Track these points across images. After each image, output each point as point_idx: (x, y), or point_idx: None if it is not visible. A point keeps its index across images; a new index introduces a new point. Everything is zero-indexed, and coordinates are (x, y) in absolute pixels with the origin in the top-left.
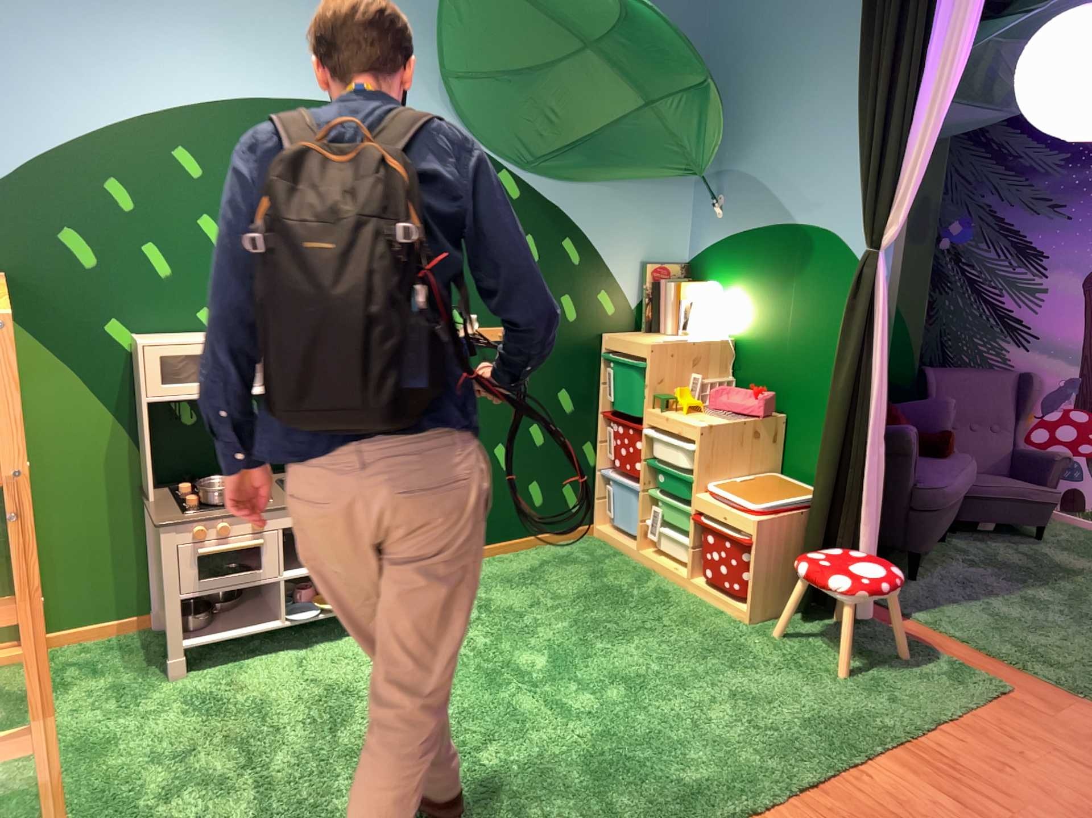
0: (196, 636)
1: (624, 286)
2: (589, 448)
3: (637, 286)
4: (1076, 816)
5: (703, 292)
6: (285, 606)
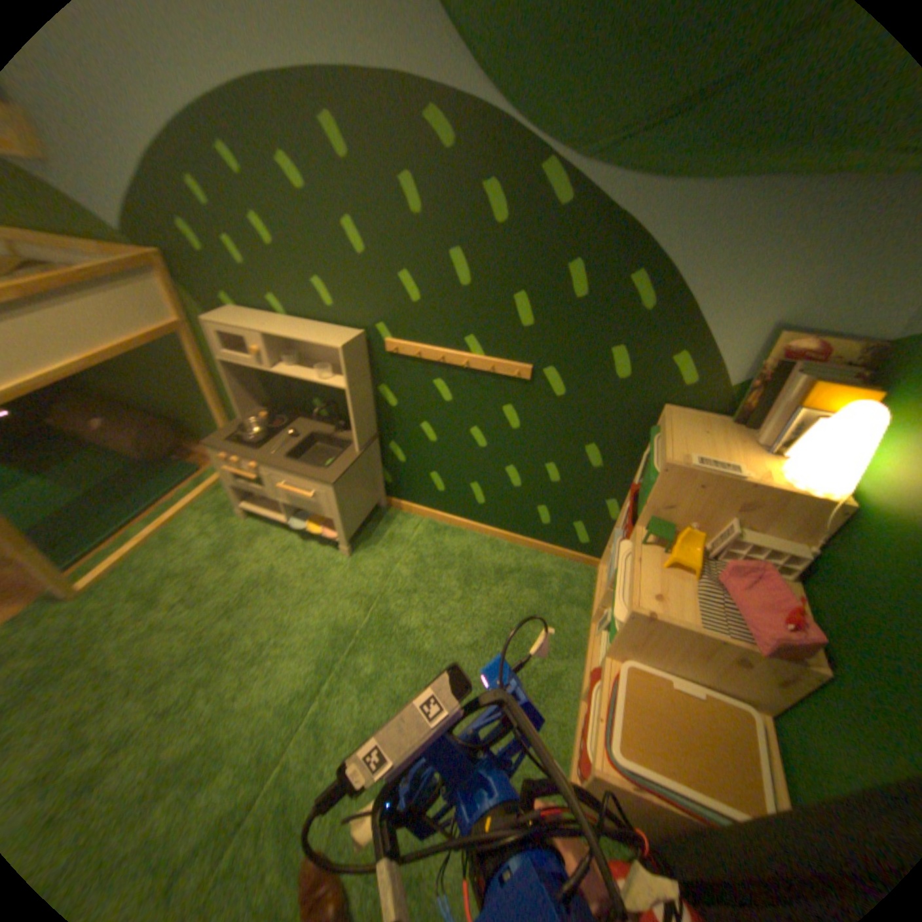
0: (246, 505)
1: (733, 353)
2: (615, 508)
3: (760, 359)
4: None
5: (853, 417)
6: (300, 511)
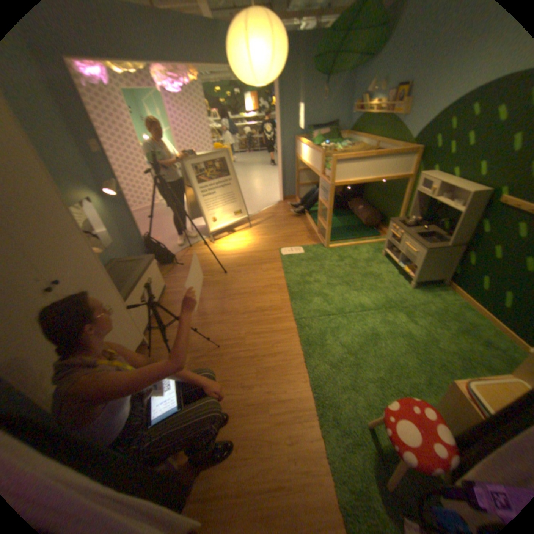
0: (386, 251)
1: None
2: None
3: None
4: (248, 439)
5: None
6: (404, 263)
